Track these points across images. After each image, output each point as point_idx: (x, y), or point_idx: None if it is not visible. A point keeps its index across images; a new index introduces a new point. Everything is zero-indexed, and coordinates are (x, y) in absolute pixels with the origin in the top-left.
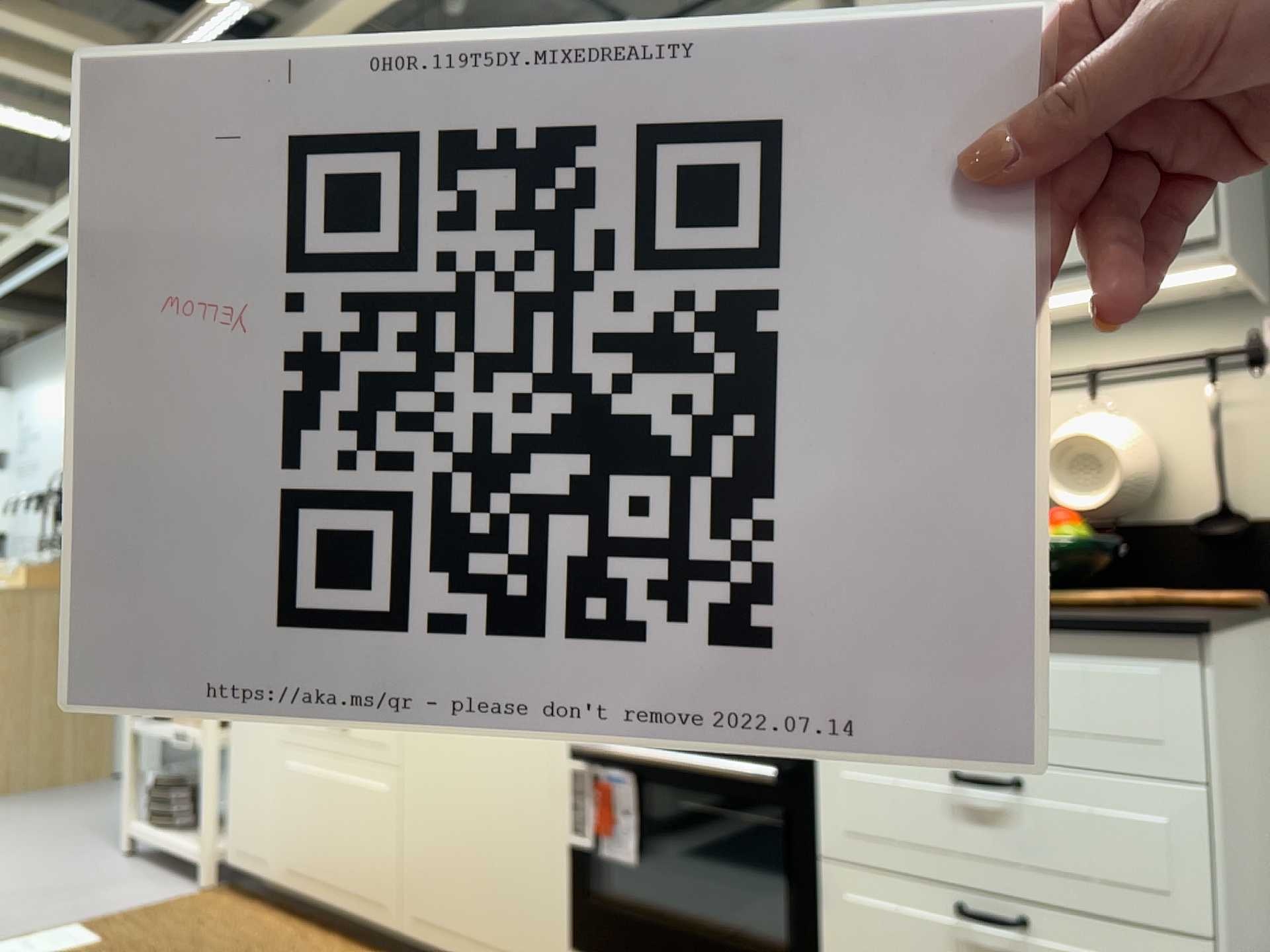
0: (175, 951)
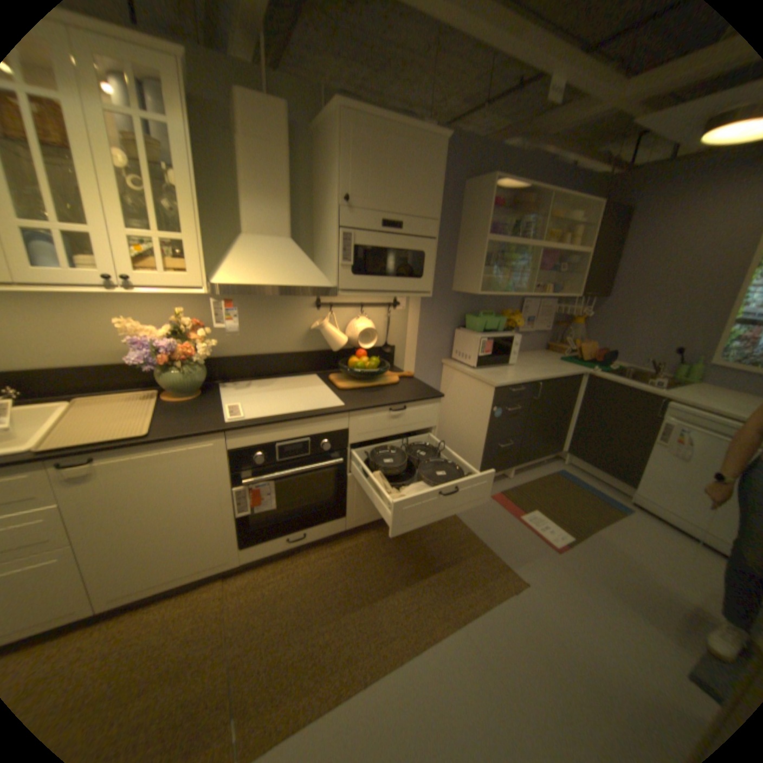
0: None
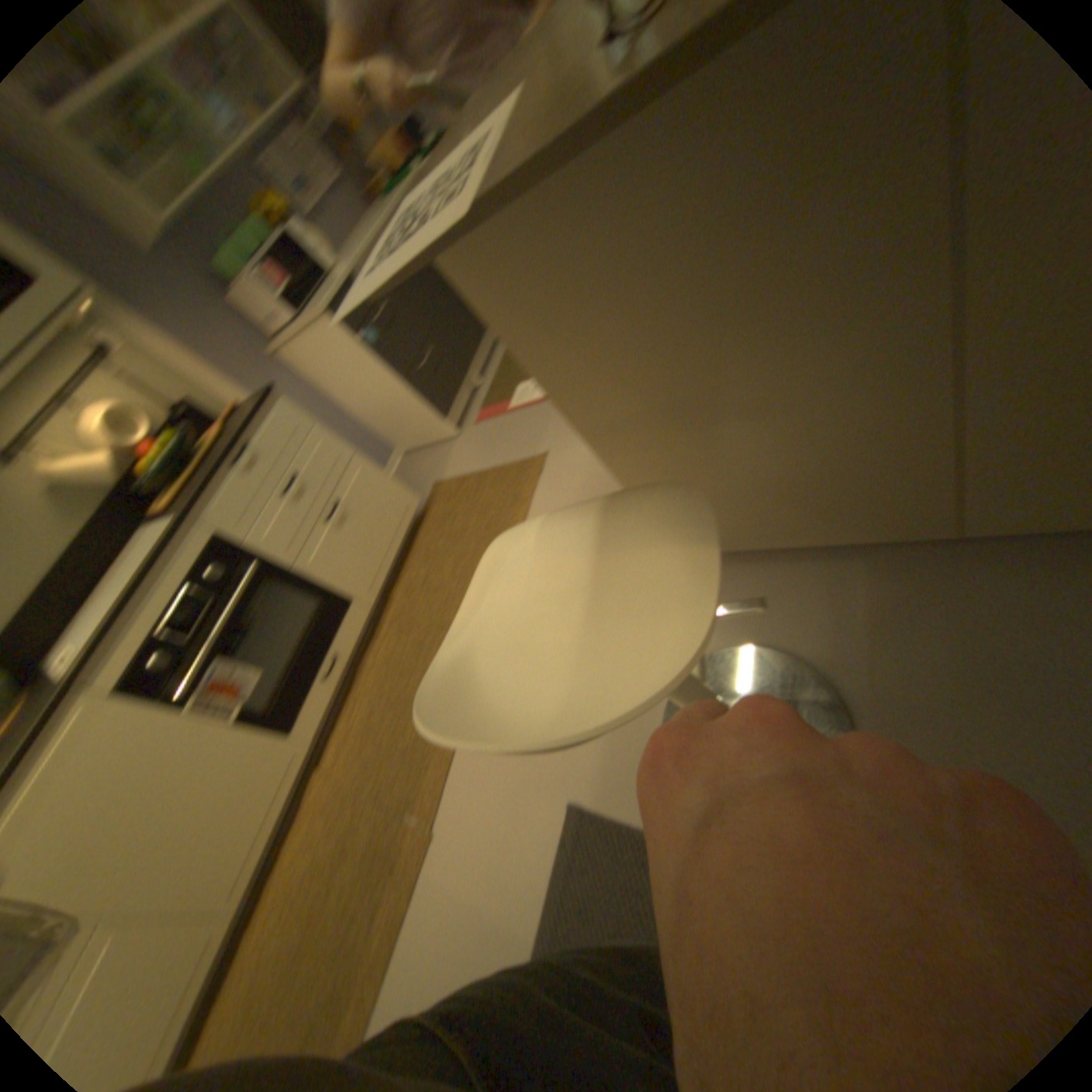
0: None
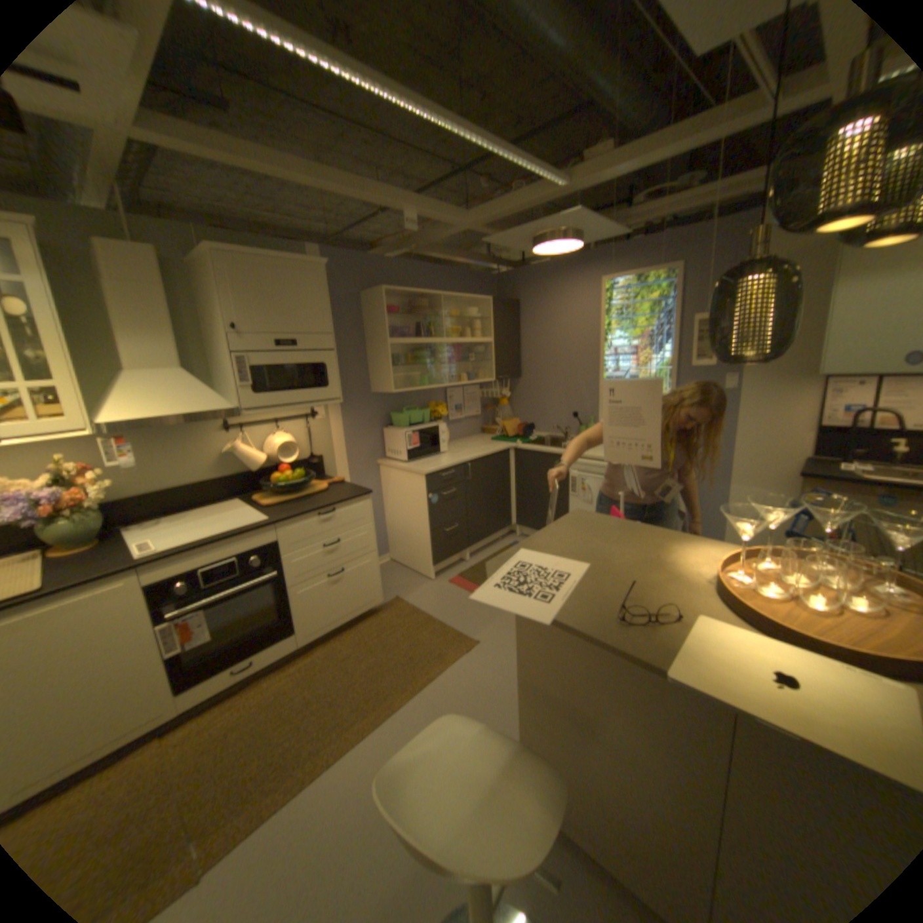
0: None
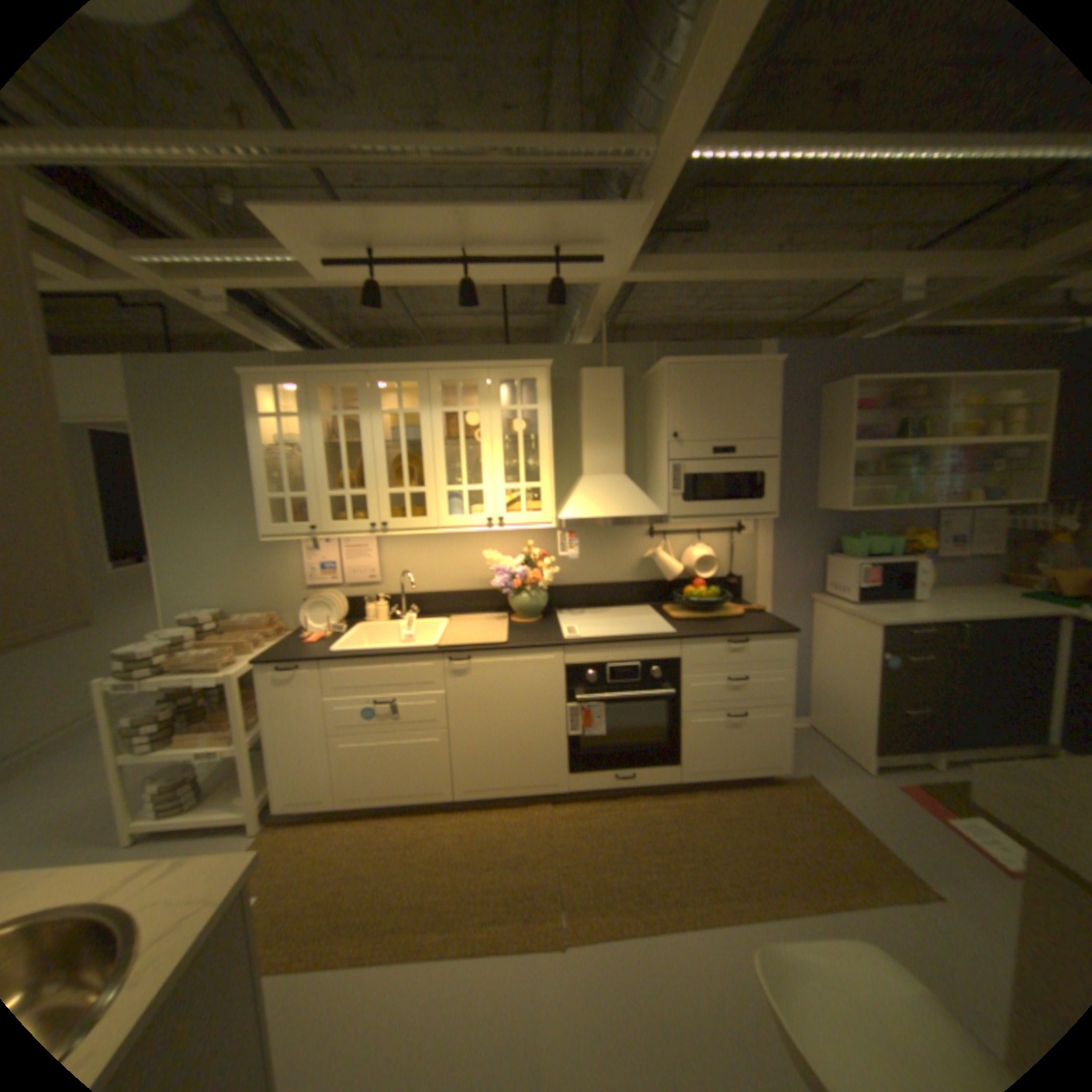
0: (321, 872)
